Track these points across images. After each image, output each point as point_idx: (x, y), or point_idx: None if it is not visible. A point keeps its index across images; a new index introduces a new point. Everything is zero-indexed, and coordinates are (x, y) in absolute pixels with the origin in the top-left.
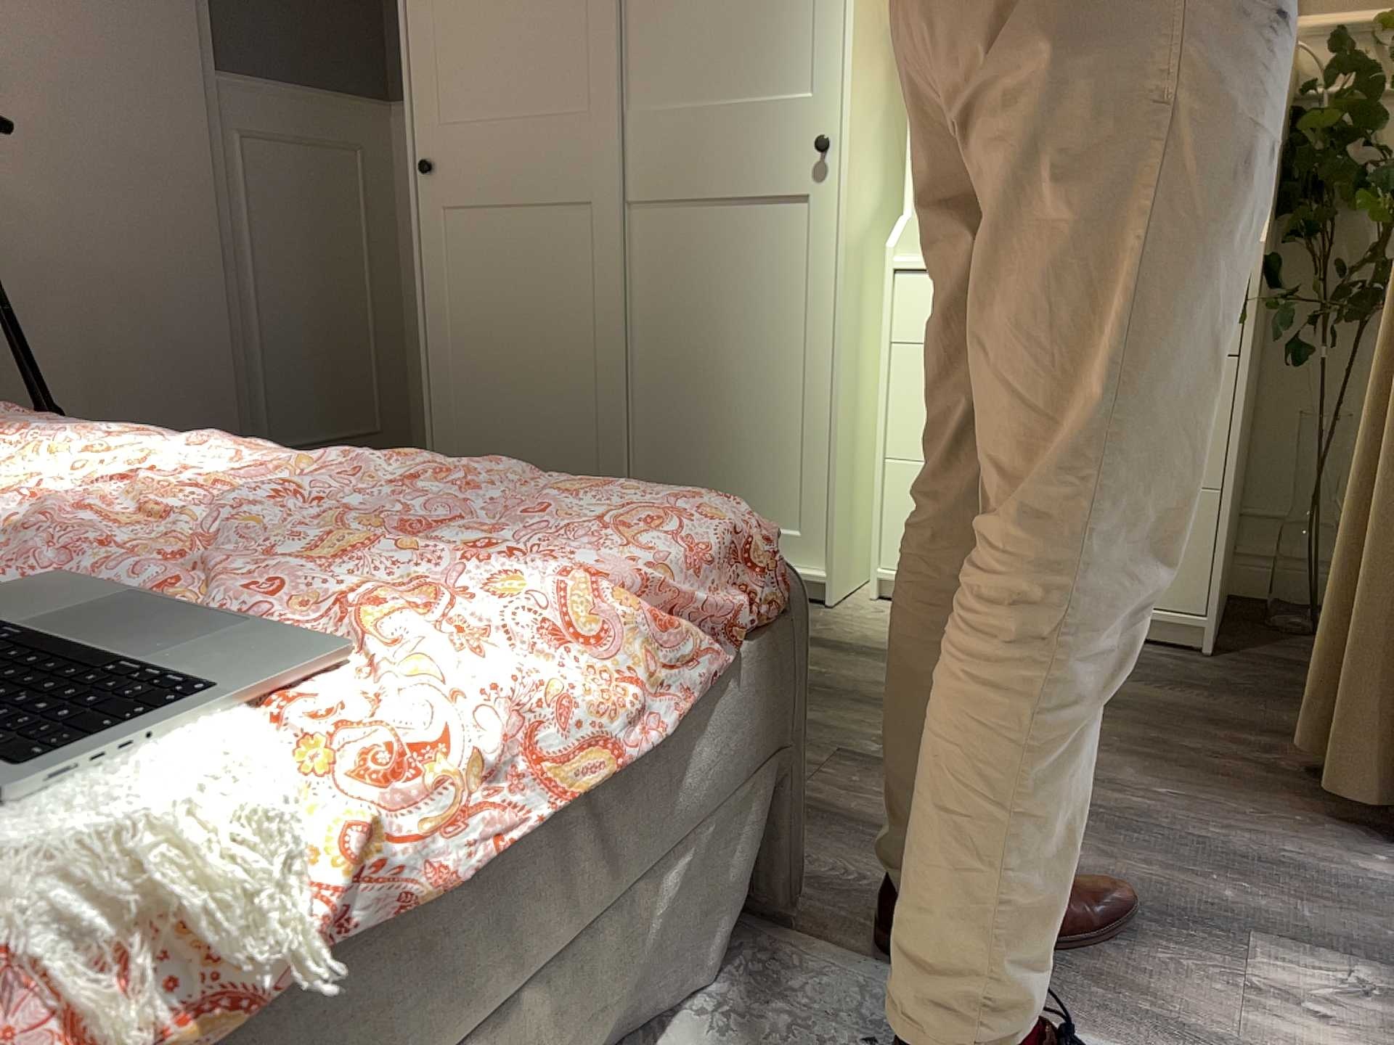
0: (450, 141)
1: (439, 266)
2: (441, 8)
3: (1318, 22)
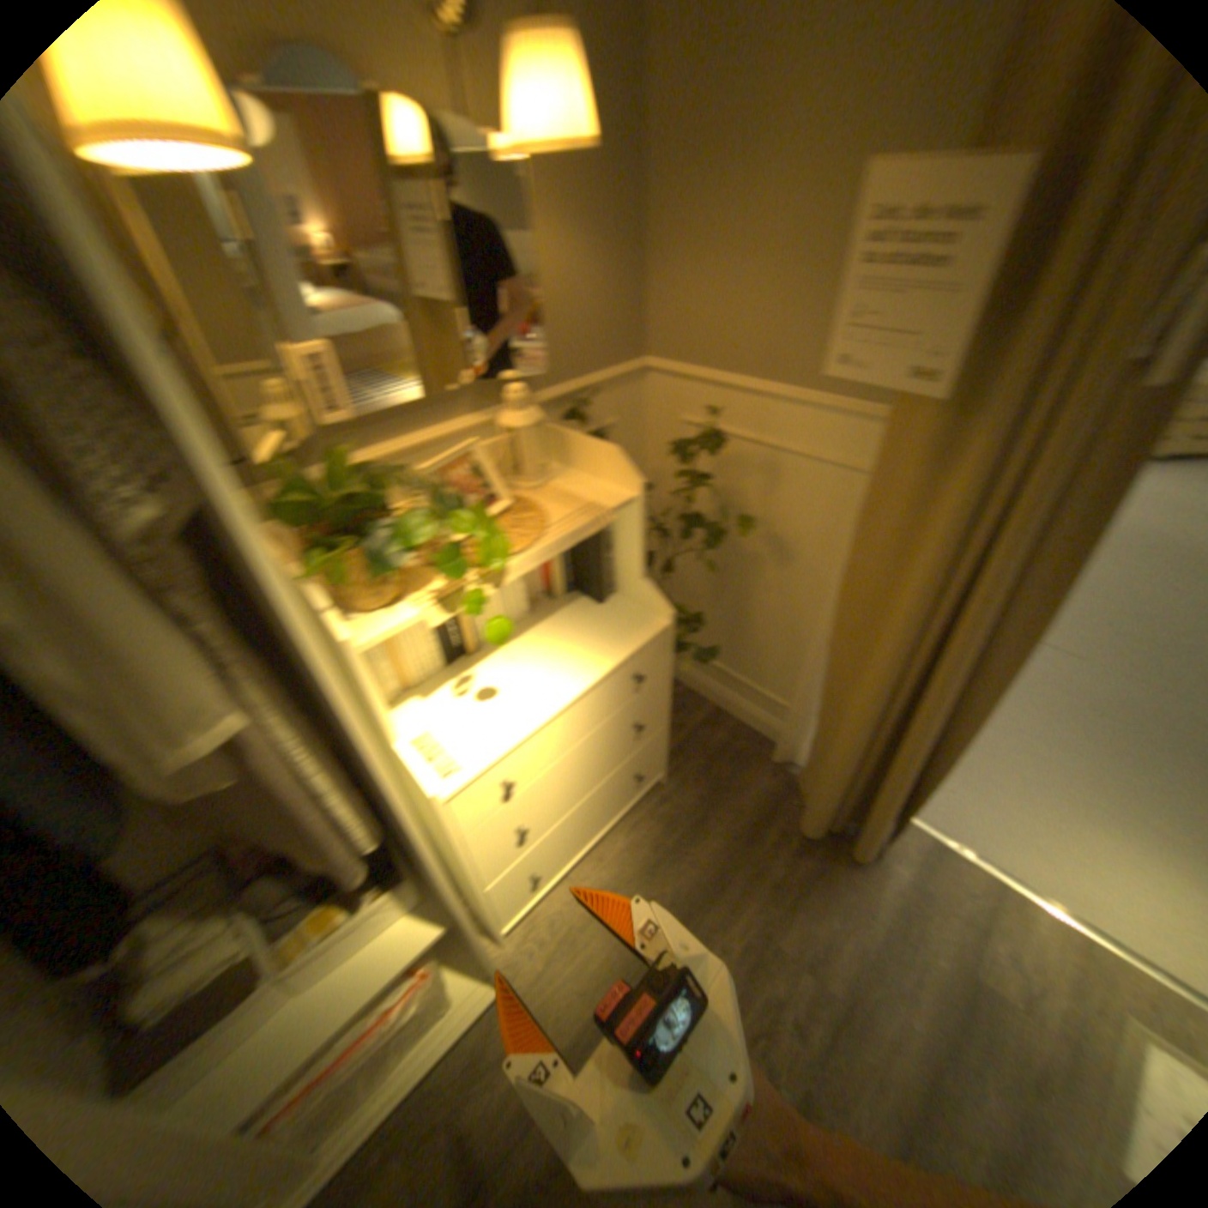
0: None
1: None
2: None
3: (549, 399)
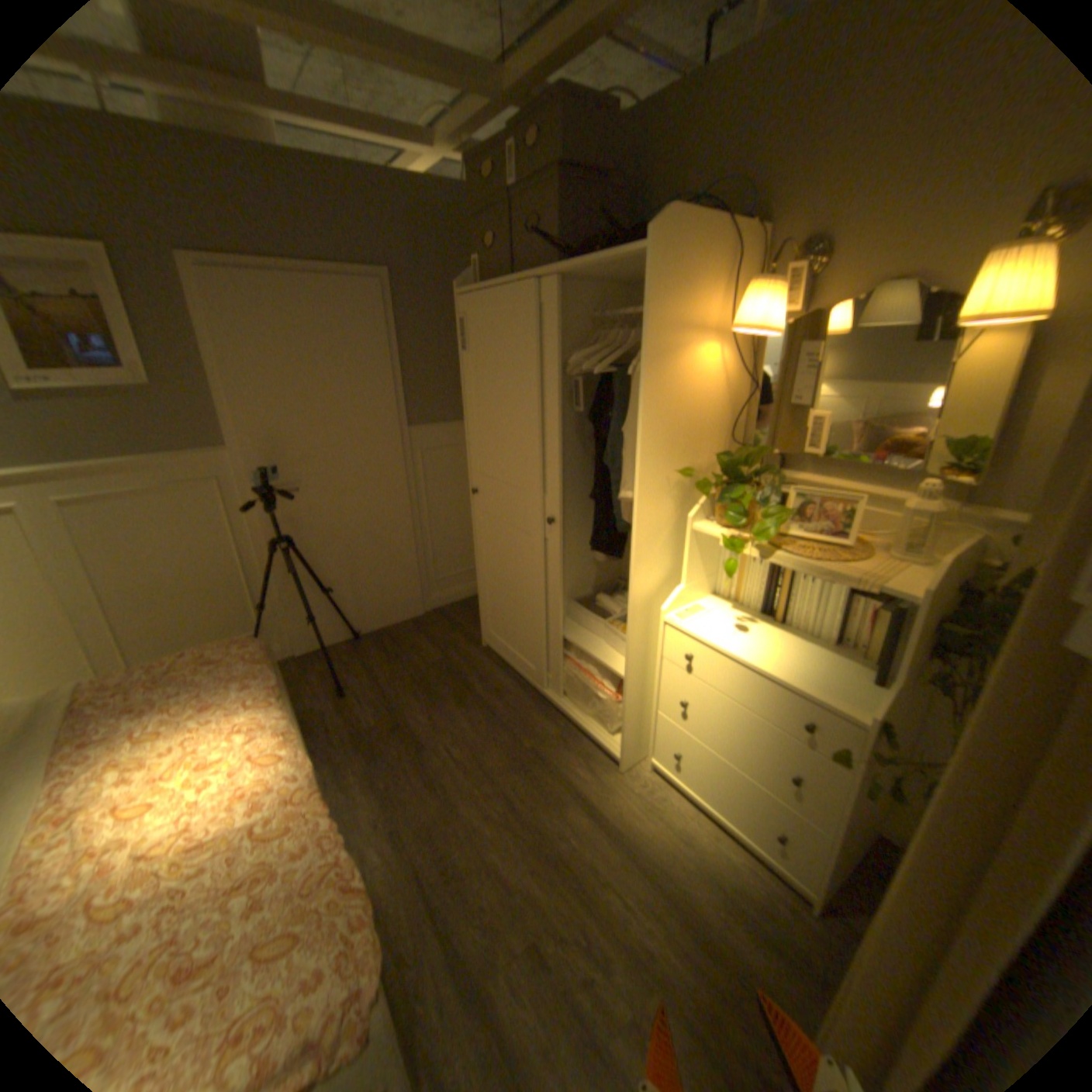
0: (483, 482)
1: (481, 535)
2: (479, 420)
3: (1010, 519)
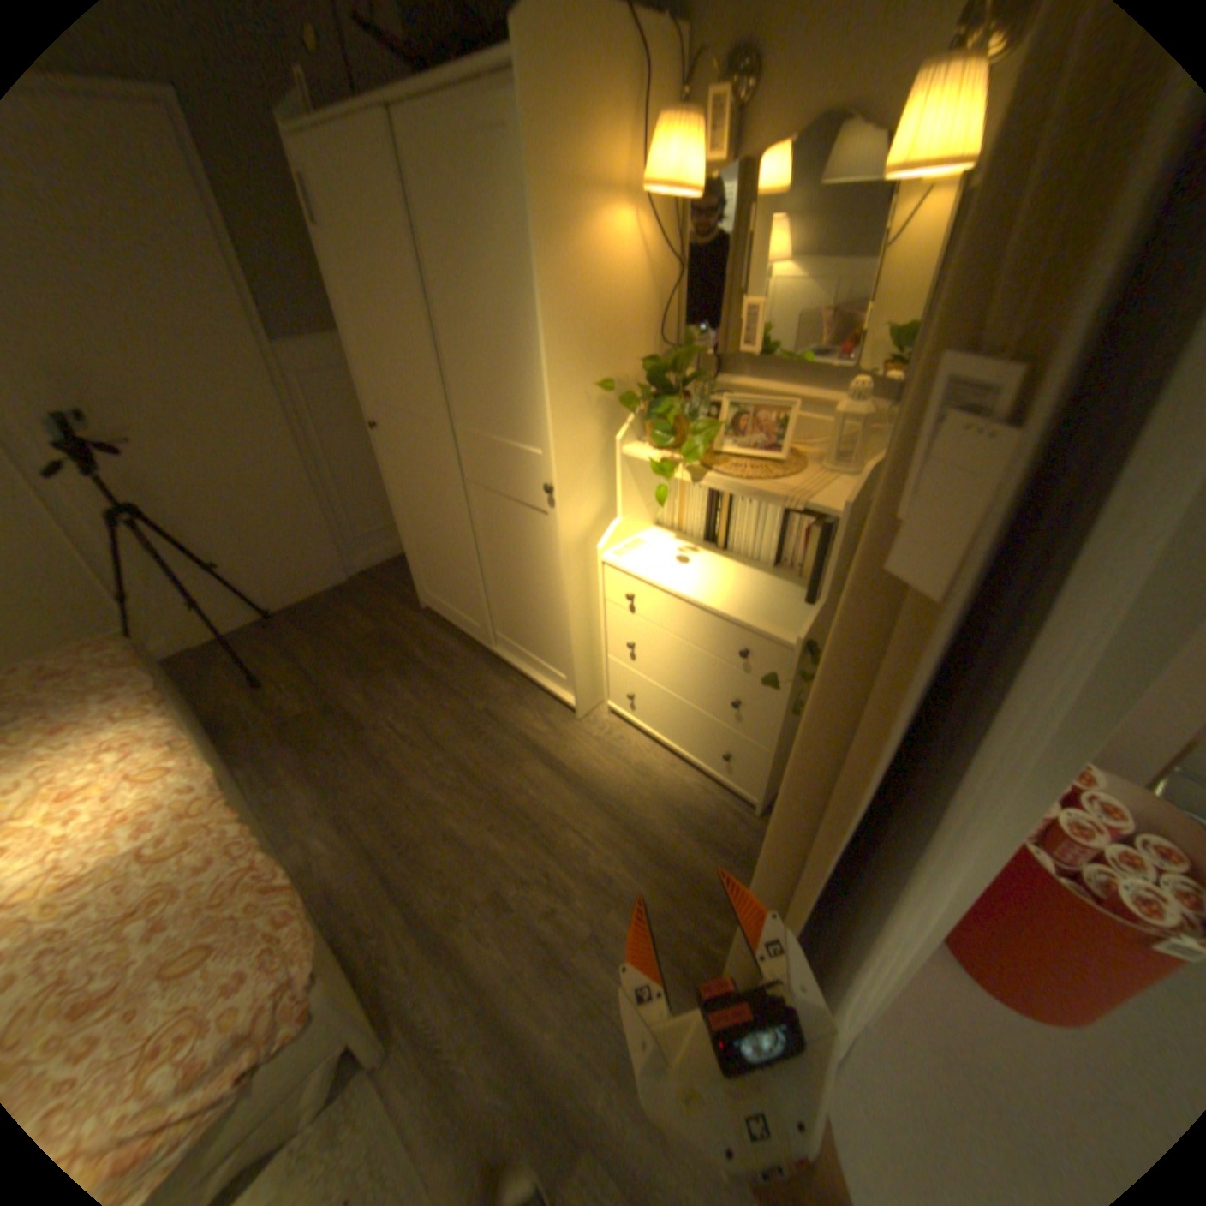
0: (382, 414)
1: (394, 481)
2: (359, 331)
3: None
